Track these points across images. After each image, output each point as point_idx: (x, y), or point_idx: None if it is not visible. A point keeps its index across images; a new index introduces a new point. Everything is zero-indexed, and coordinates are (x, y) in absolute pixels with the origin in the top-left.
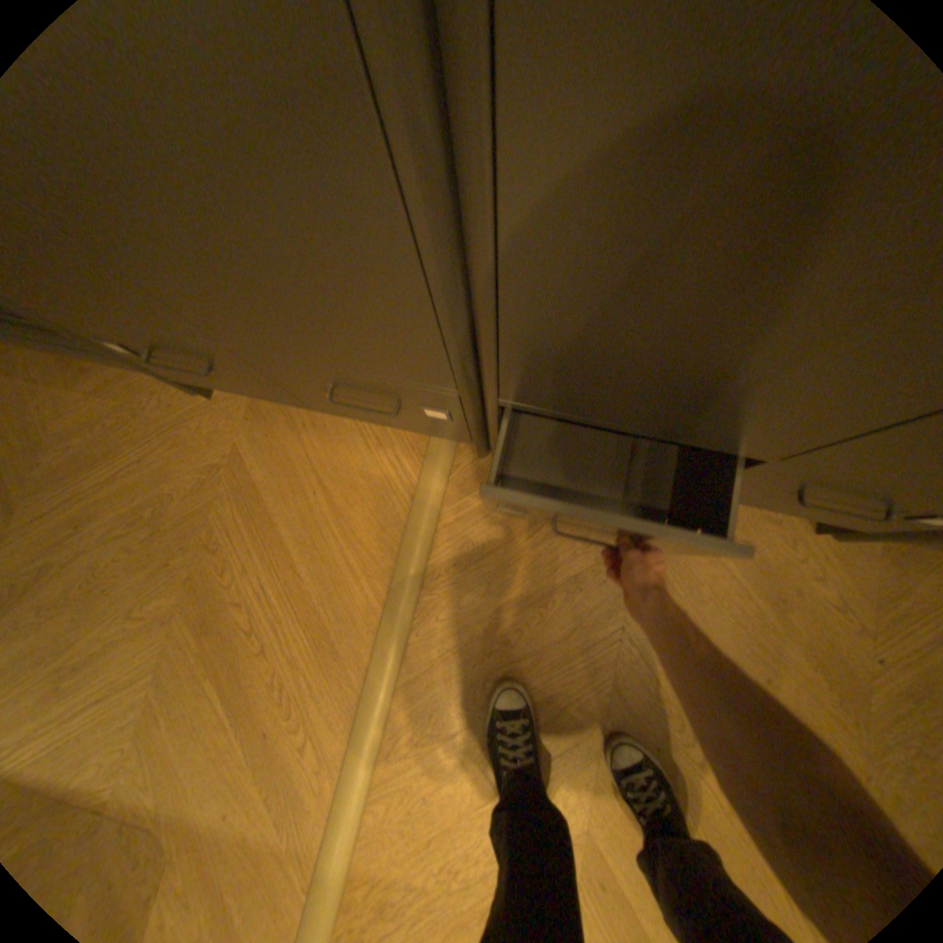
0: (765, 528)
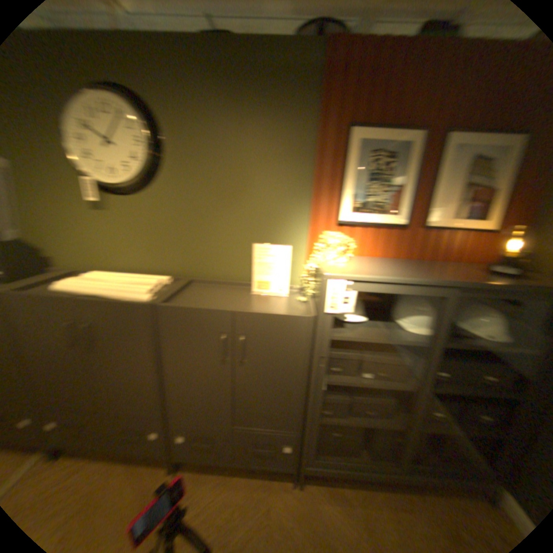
0: (147, 477)
